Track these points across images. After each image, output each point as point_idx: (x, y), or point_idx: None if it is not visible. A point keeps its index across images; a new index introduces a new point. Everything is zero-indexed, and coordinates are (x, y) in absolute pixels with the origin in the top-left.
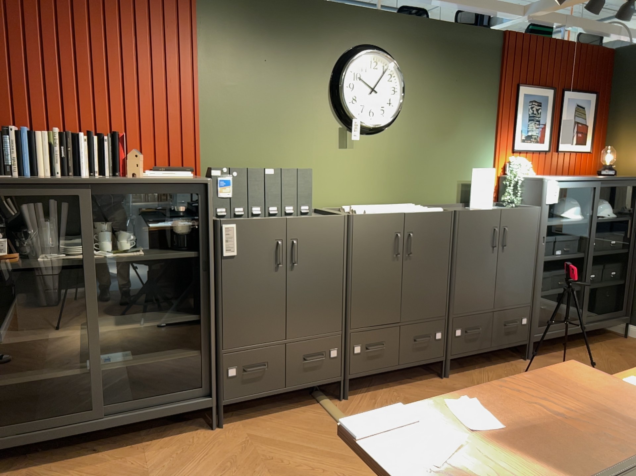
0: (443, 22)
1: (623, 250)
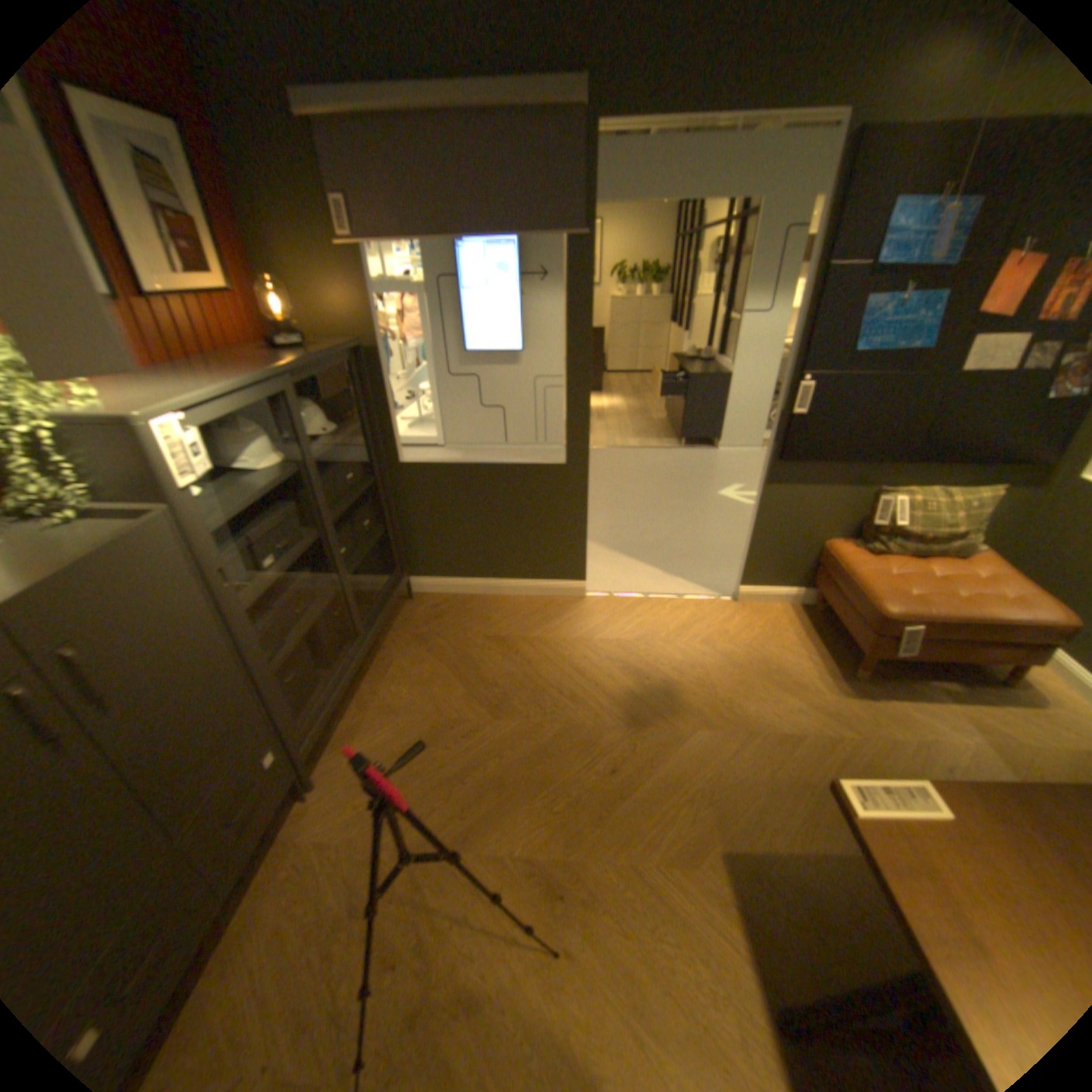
0: None
1: (367, 482)
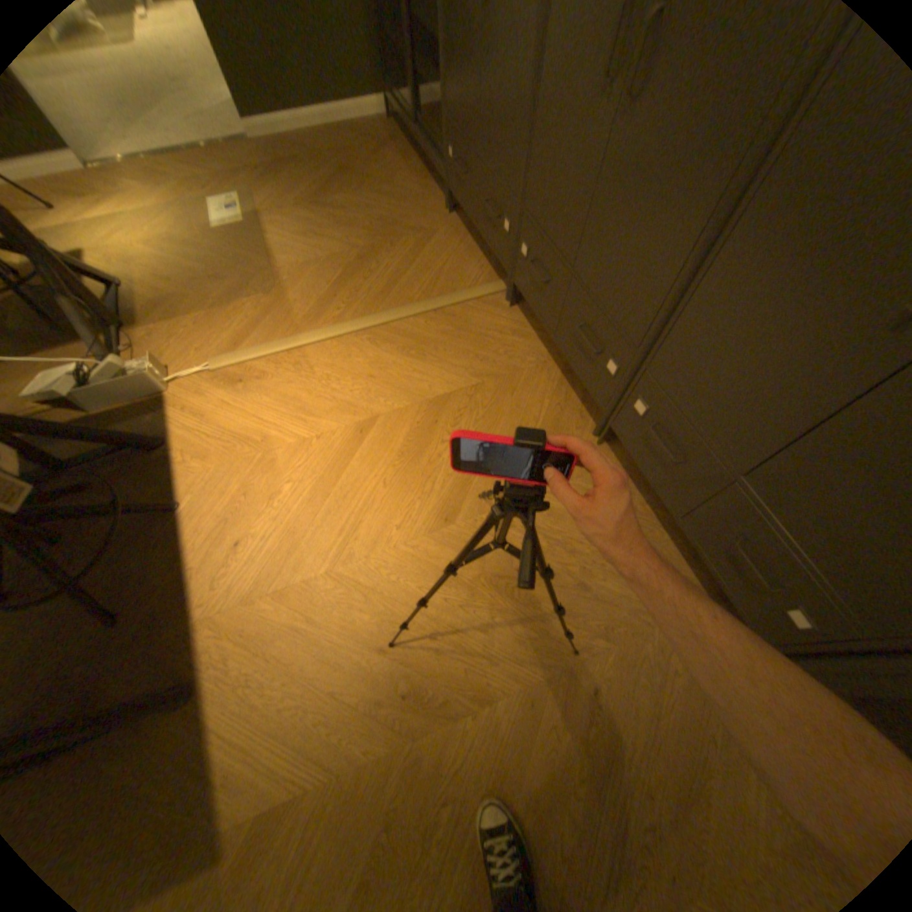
0: None
1: None
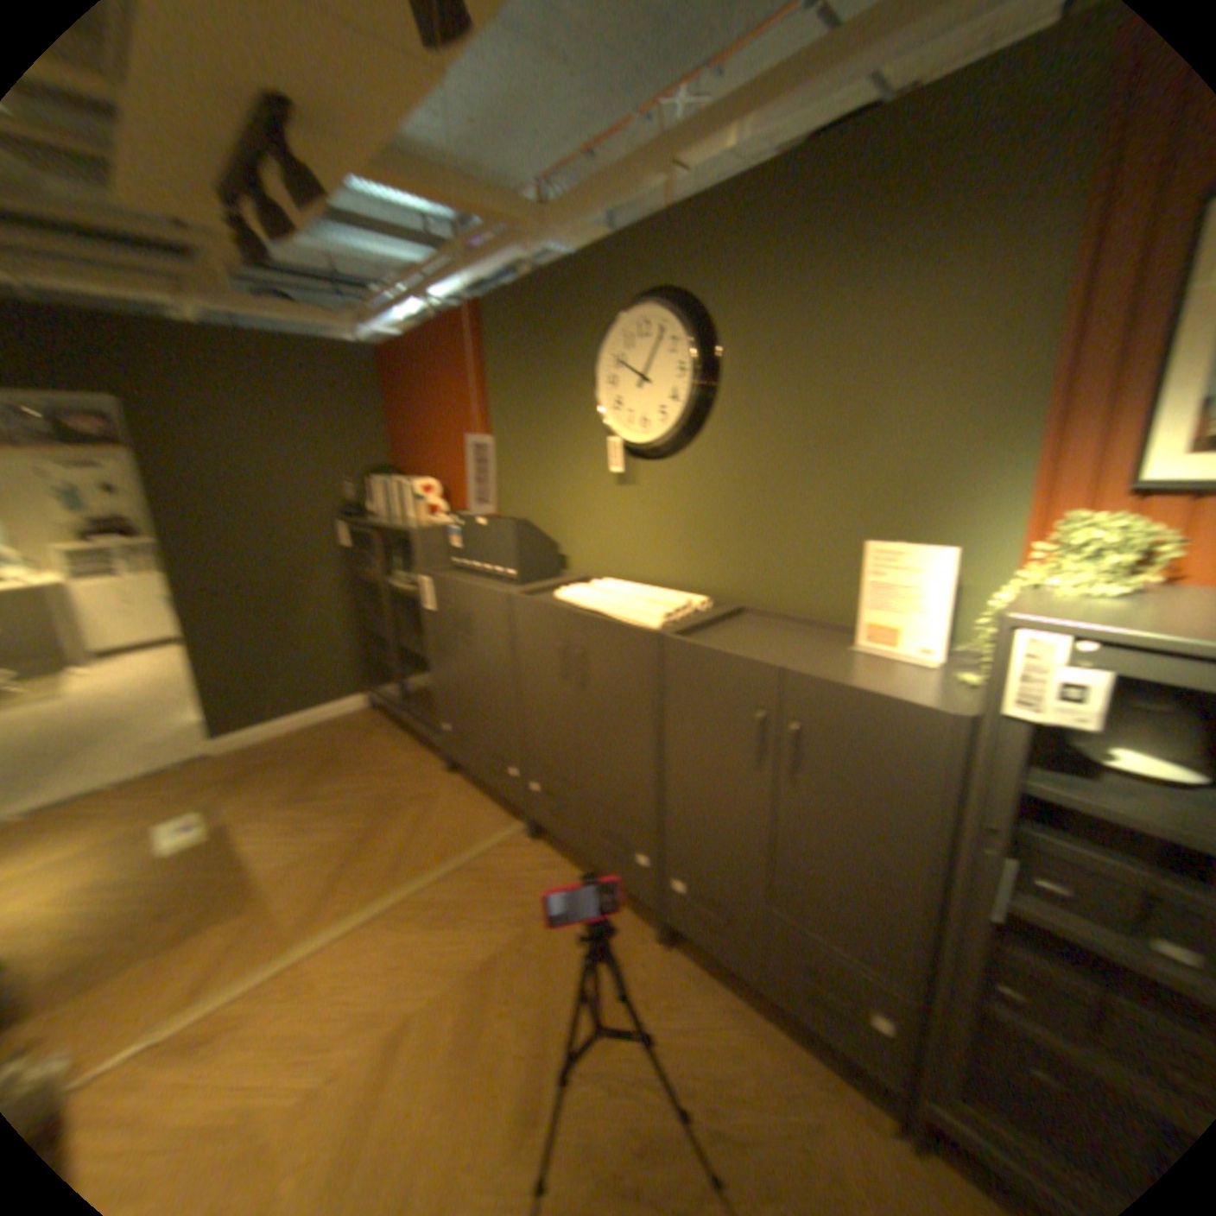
0: (821, 136)
1: None
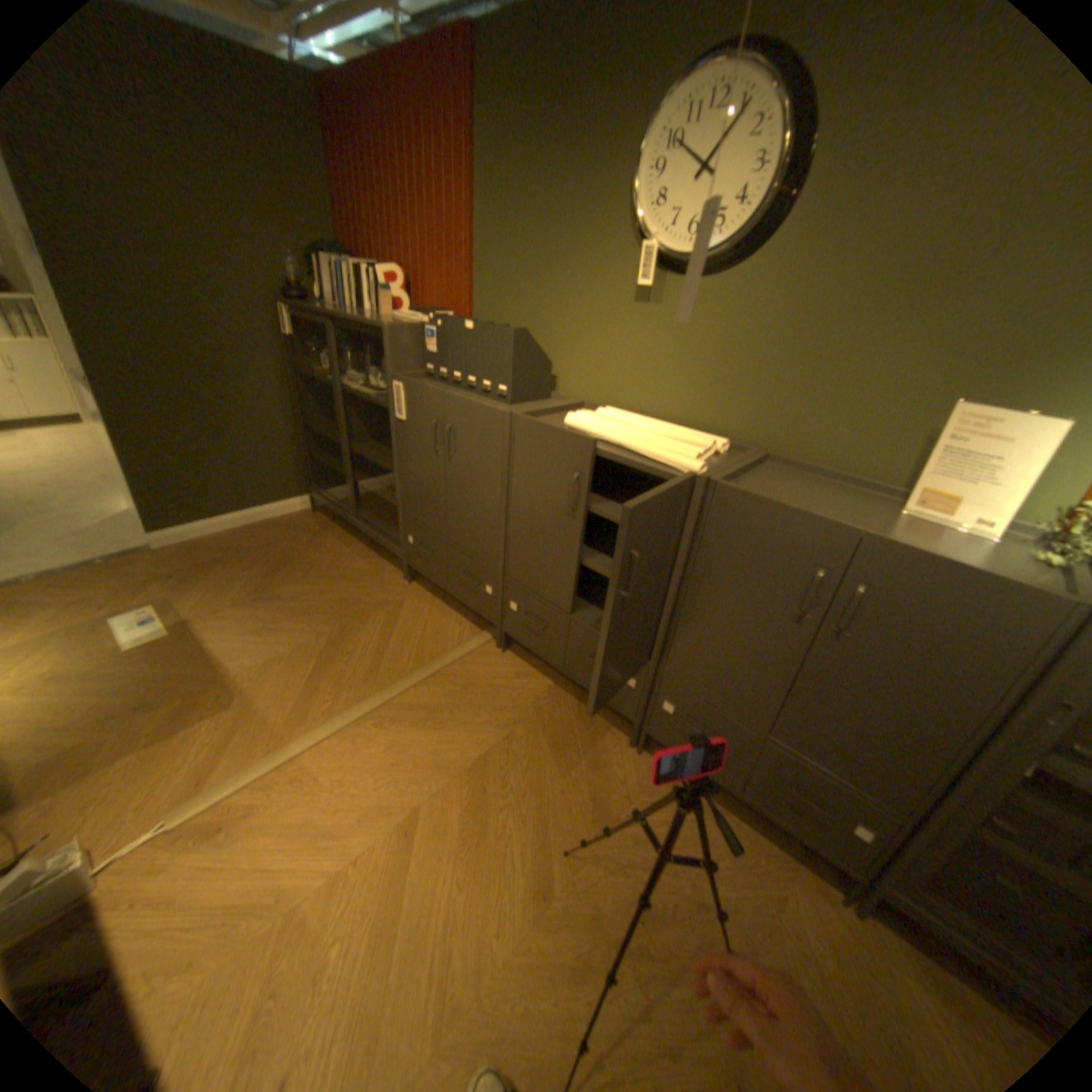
0: None
1: None
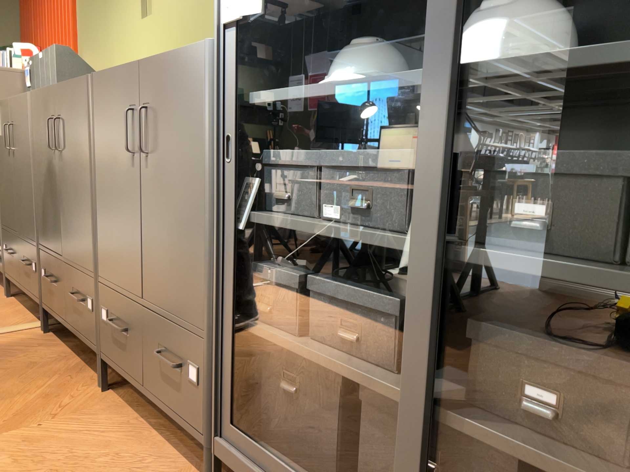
0: None
1: None
